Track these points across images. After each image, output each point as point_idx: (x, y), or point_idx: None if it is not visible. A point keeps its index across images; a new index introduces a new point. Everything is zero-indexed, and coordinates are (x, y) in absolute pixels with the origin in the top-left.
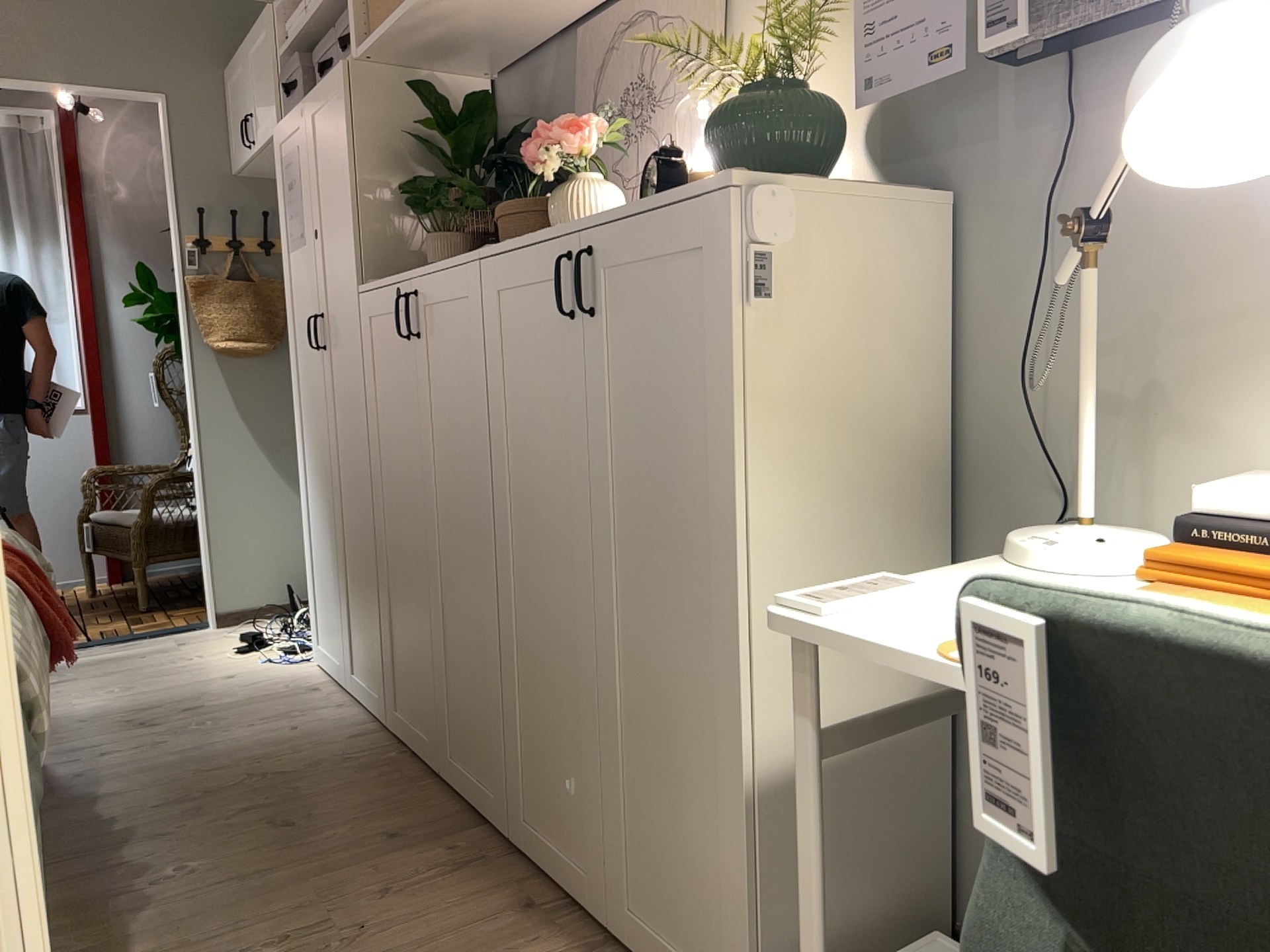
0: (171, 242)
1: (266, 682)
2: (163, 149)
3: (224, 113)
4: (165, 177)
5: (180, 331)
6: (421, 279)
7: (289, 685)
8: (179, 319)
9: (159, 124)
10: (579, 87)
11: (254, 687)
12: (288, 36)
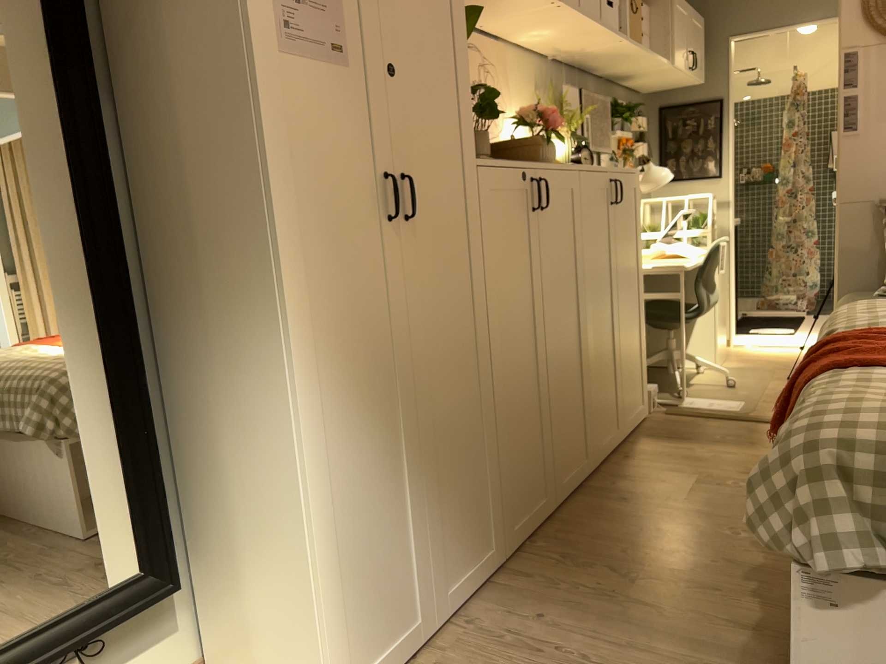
0: None
1: None
2: None
3: None
4: None
5: None
6: (546, 170)
7: None
8: None
9: None
10: None
11: None
12: None
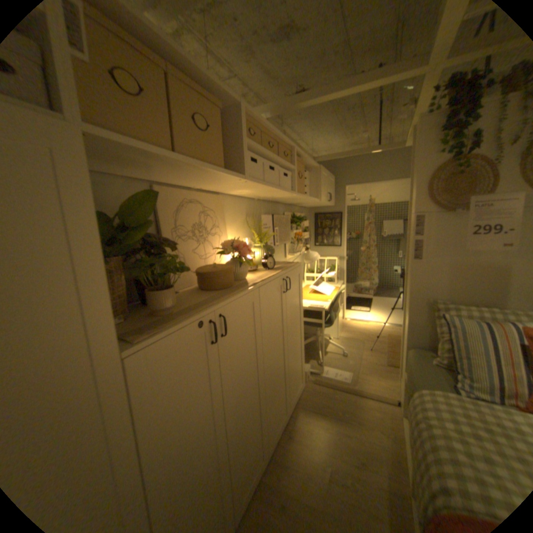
0: None
1: None
2: None
3: None
4: None
5: None
6: (227, 304)
7: None
8: None
9: None
10: (160, 212)
11: None
12: None
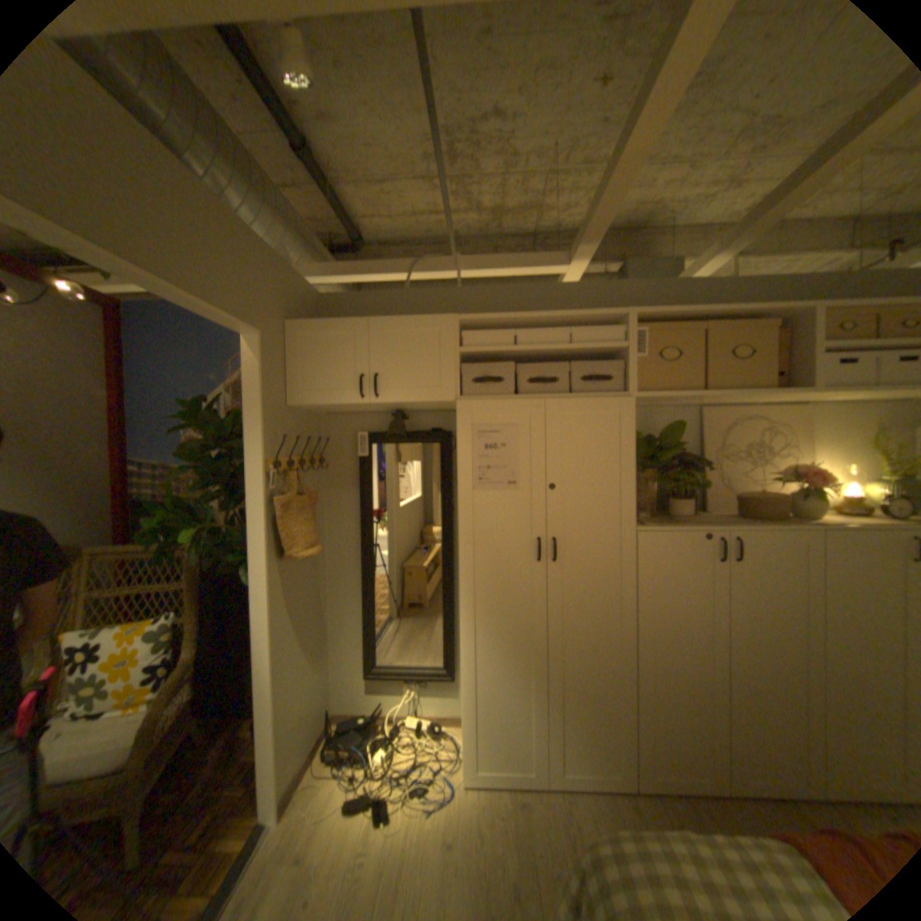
0: (247, 464)
1: (483, 829)
2: (251, 379)
3: (284, 355)
4: (245, 404)
5: (250, 548)
6: (750, 533)
7: (502, 818)
8: (248, 536)
9: (243, 355)
10: (706, 434)
11: (489, 839)
12: (463, 341)
